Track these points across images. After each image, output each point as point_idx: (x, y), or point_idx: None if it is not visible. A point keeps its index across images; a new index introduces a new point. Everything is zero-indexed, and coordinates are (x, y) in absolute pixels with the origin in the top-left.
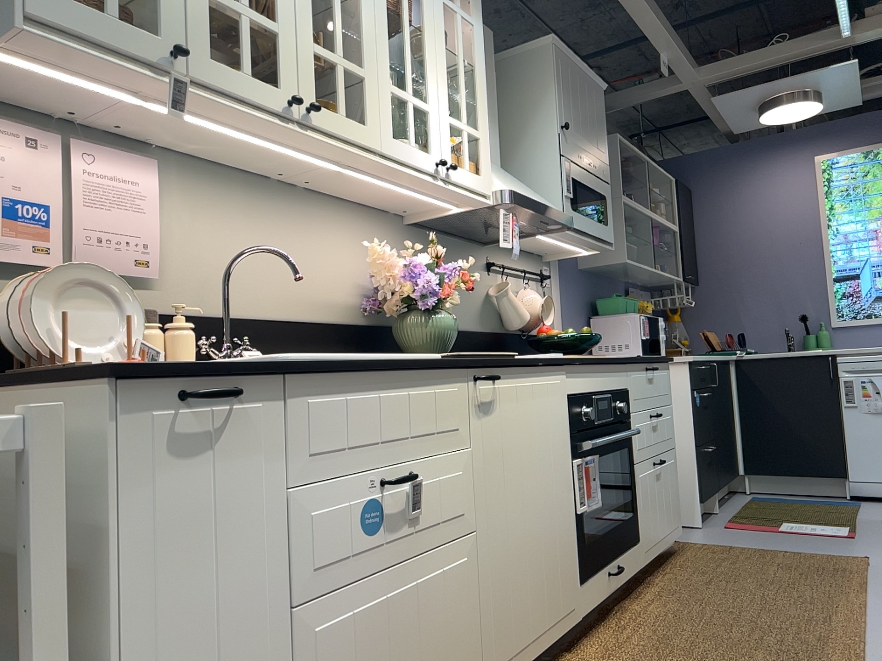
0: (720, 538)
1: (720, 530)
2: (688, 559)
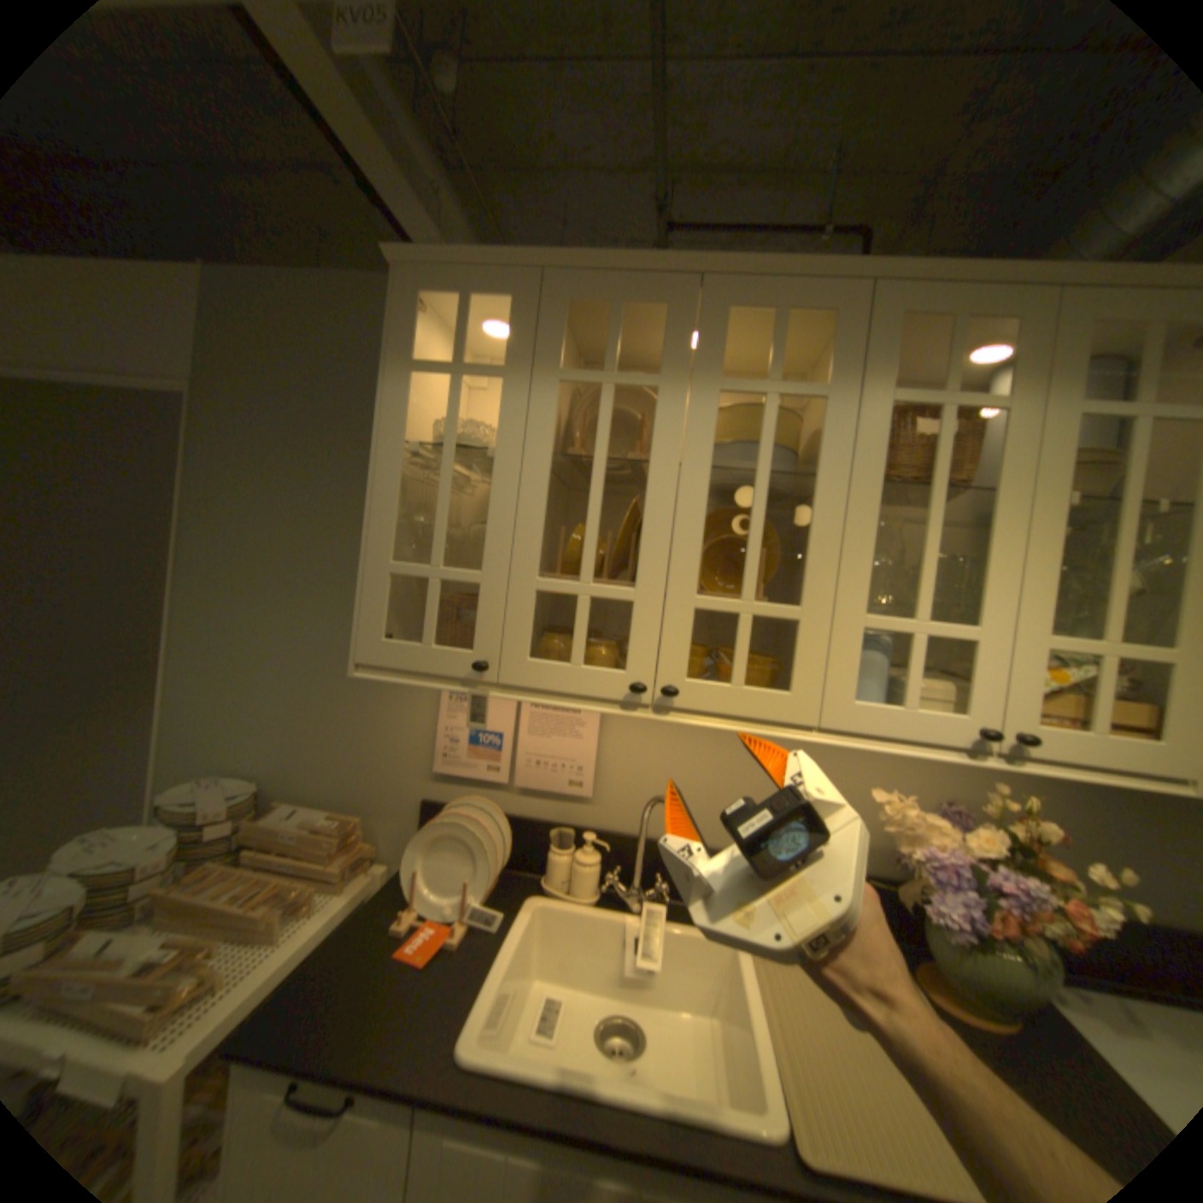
0: None
1: None
2: None
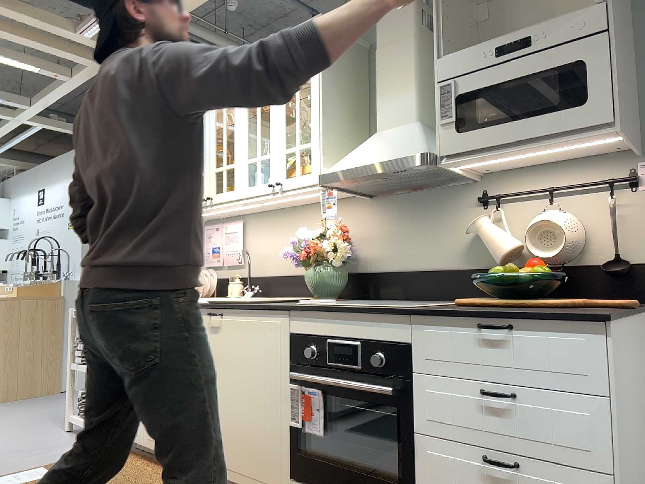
0: None
1: None
2: None
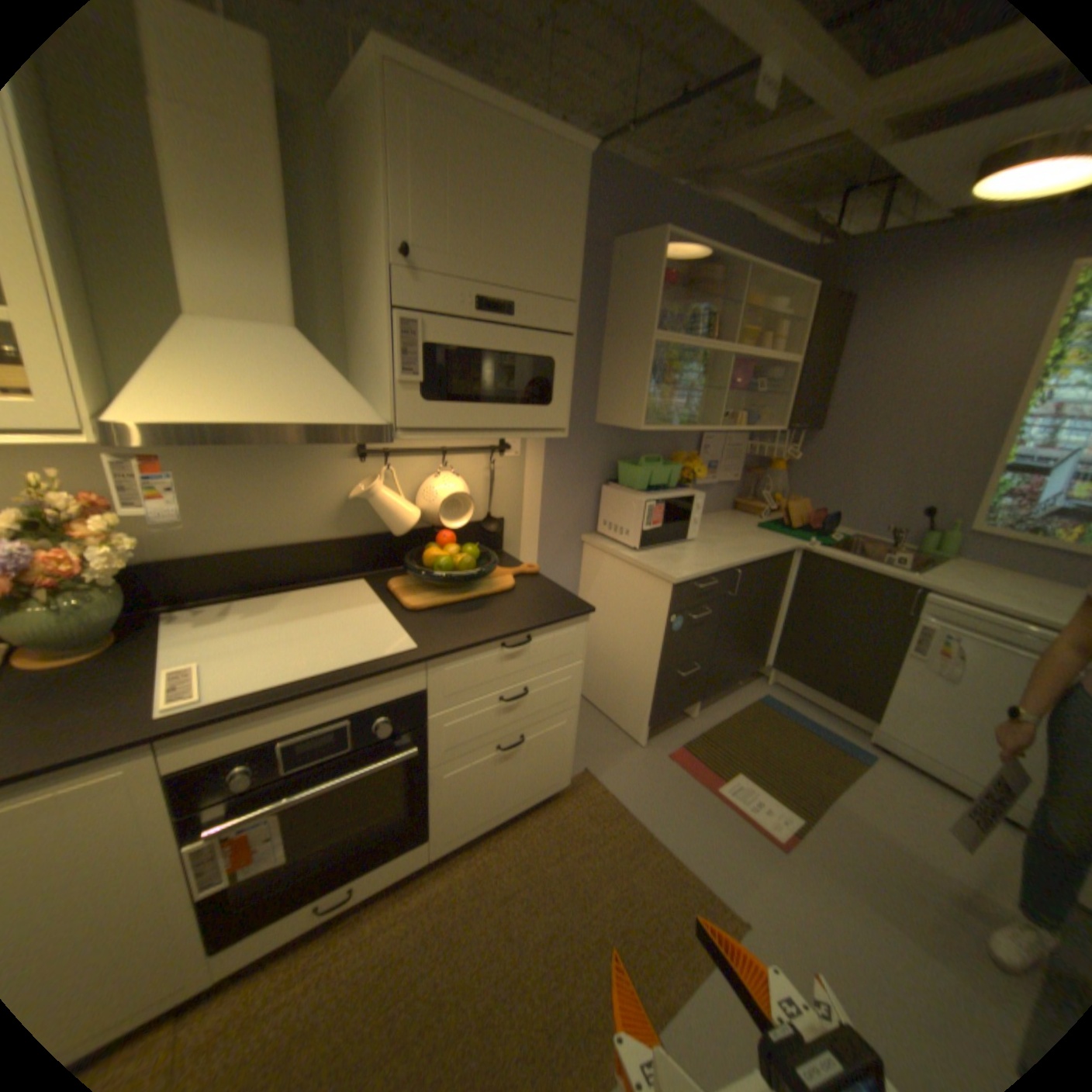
0: (636, 783)
1: (656, 762)
2: (547, 825)
